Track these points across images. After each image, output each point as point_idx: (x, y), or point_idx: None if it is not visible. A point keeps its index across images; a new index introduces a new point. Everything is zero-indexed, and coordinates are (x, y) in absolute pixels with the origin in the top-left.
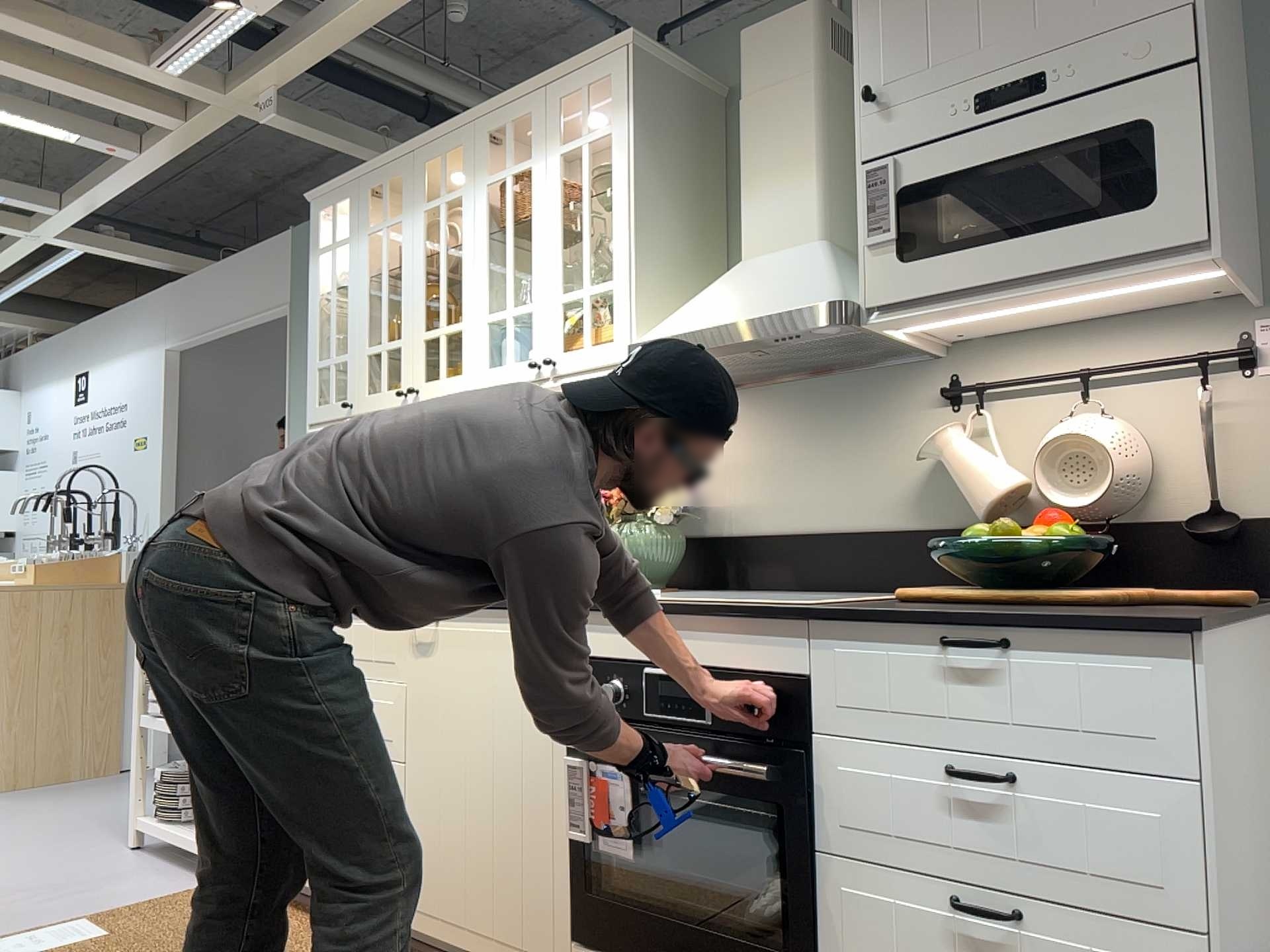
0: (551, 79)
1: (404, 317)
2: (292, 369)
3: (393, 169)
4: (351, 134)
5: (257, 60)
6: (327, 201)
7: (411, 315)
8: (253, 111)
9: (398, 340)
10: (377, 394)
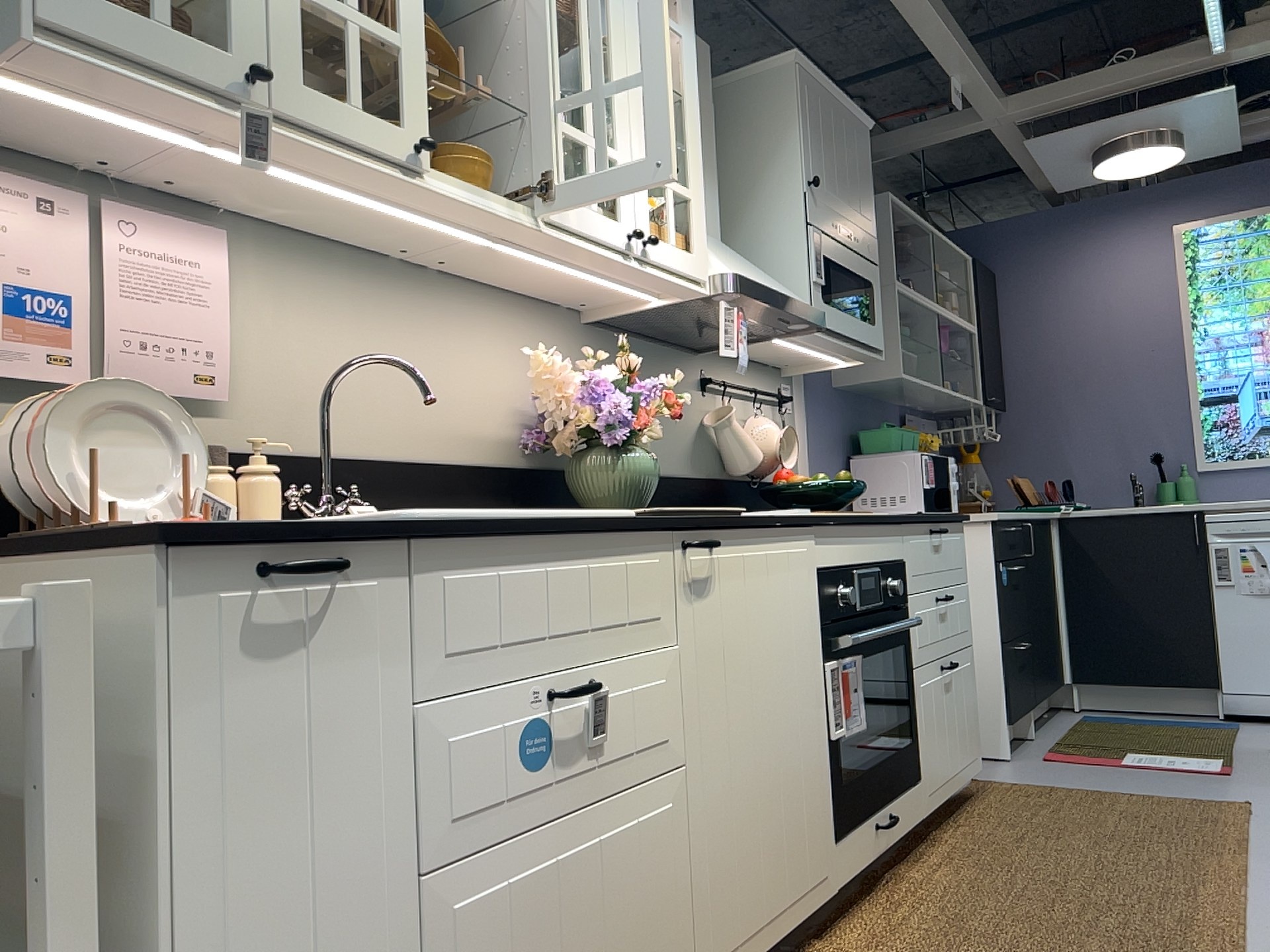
0: None
1: (407, 0)
2: None
3: None
4: None
5: None
6: None
7: (423, 10)
8: None
9: (393, 32)
10: (338, 103)
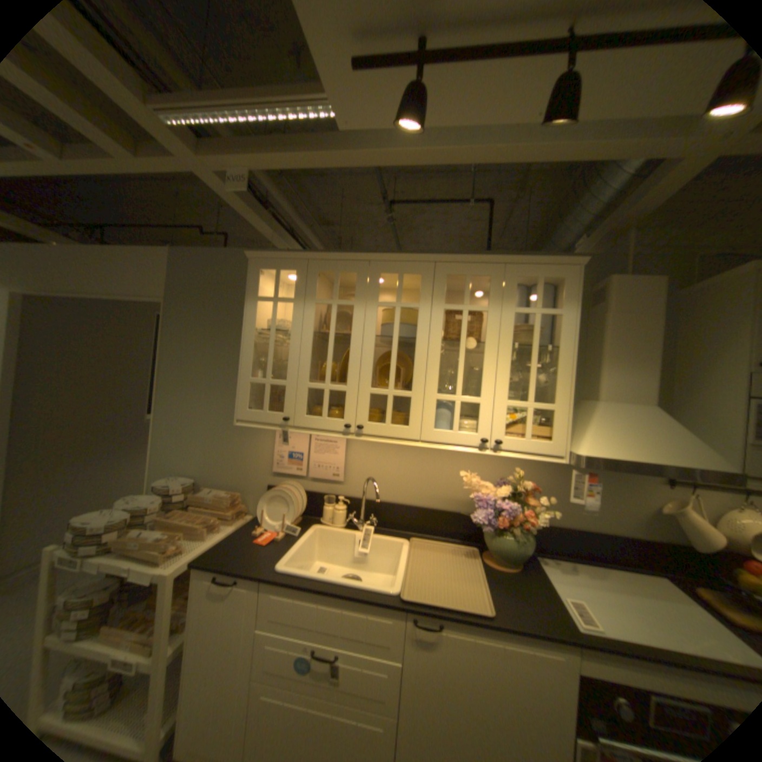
0: (514, 260)
1: (352, 373)
2: (162, 344)
3: (346, 265)
4: (258, 208)
5: (241, 138)
6: (269, 263)
7: (359, 373)
8: (209, 171)
9: (344, 386)
10: (318, 418)
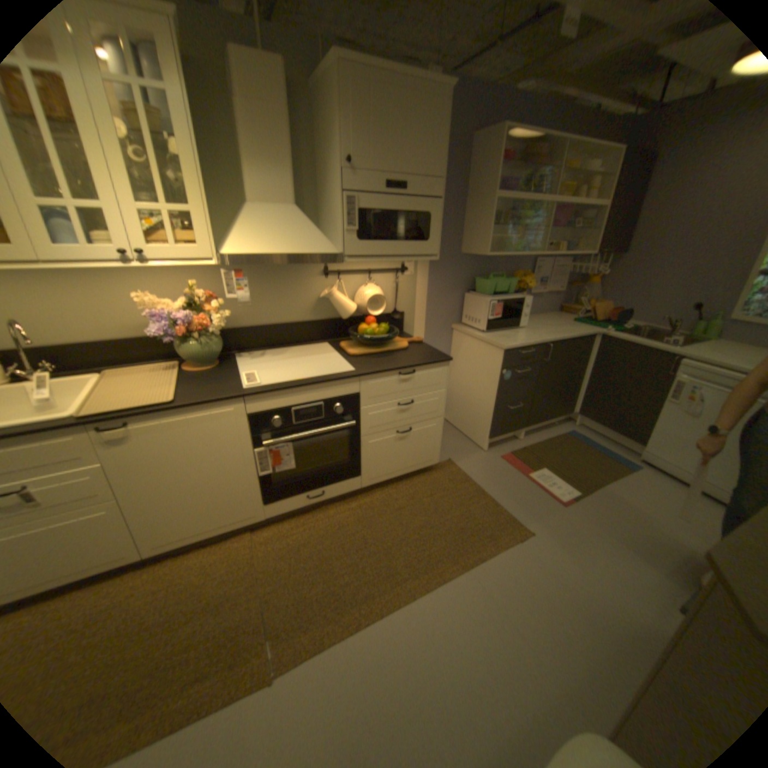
0: None
1: None
2: None
3: None
4: None
5: None
6: None
7: None
8: None
9: None
10: None
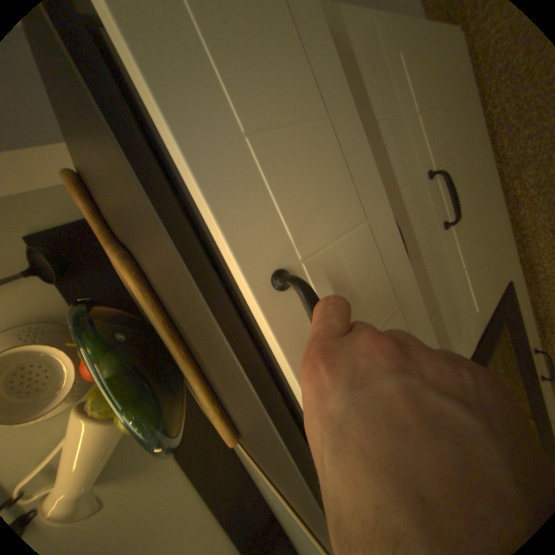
0: None
1: None
2: None
3: None
4: None
5: None
6: None
7: None
8: None
9: None
10: None
